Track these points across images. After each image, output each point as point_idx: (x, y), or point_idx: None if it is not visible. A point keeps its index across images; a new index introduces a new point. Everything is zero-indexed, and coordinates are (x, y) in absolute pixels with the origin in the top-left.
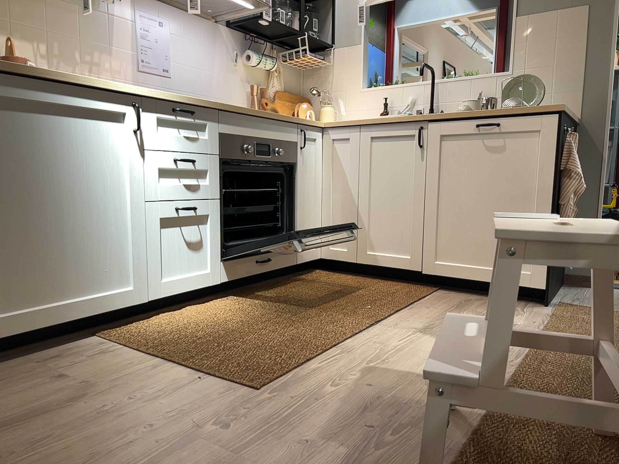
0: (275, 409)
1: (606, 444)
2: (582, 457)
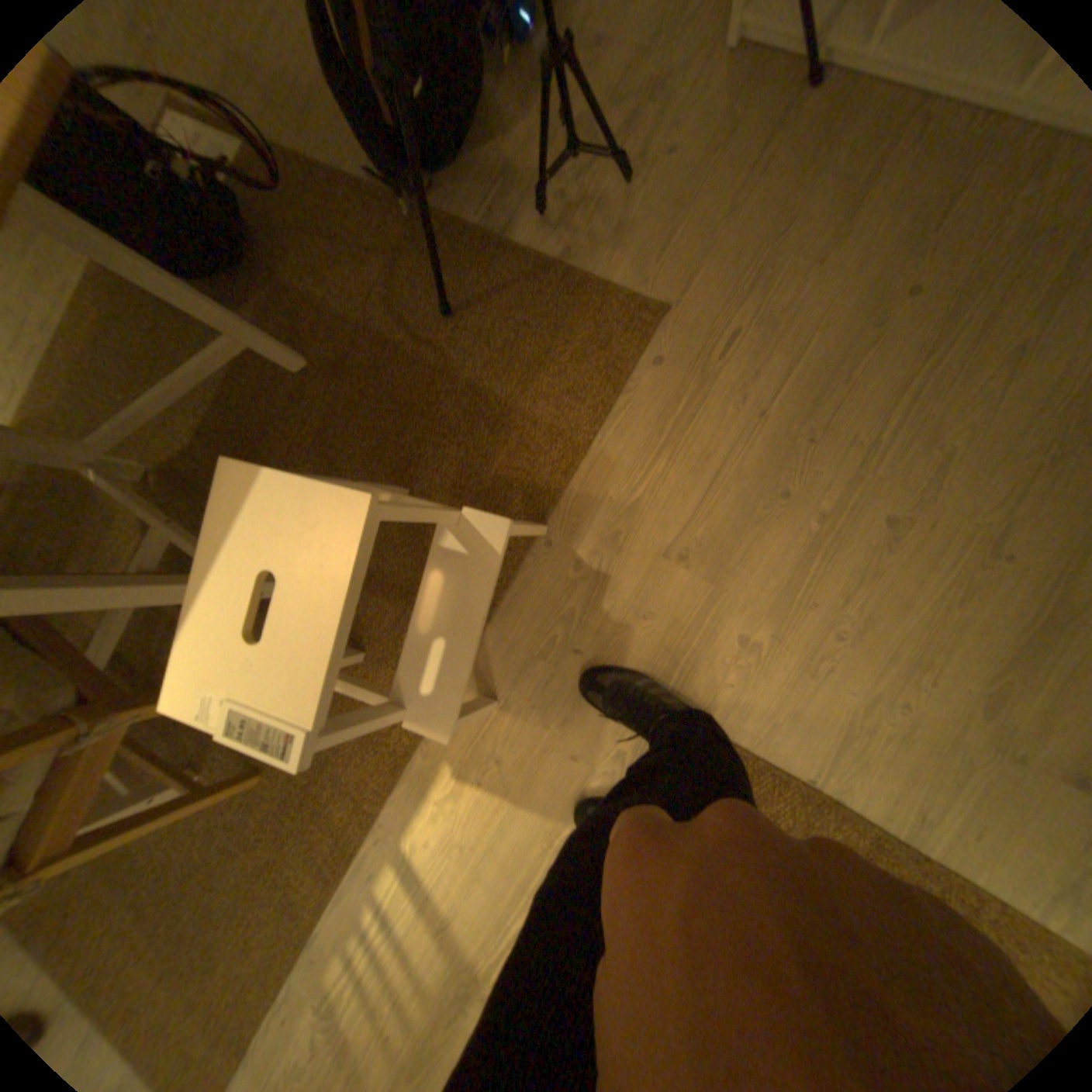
0: (694, 688)
1: (366, 634)
2: (396, 610)
